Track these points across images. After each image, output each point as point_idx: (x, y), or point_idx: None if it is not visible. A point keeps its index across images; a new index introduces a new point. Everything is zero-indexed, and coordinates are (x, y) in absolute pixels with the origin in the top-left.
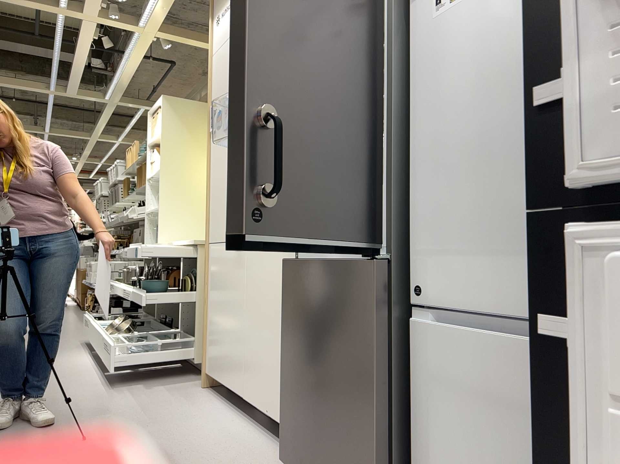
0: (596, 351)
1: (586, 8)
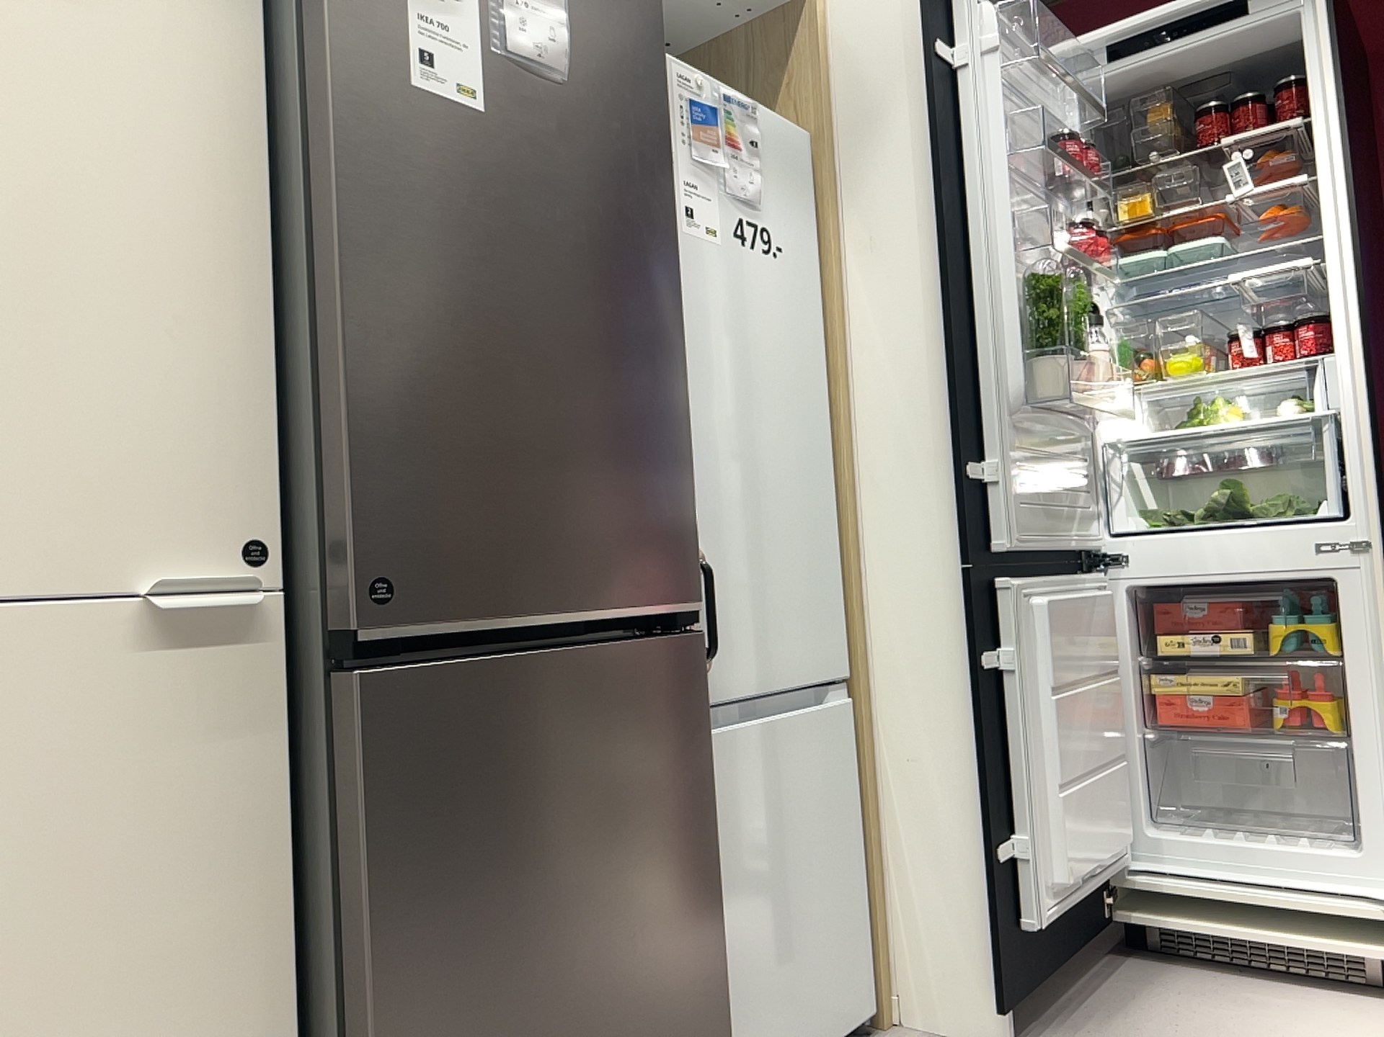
0: (1022, 659)
1: (1003, 421)
